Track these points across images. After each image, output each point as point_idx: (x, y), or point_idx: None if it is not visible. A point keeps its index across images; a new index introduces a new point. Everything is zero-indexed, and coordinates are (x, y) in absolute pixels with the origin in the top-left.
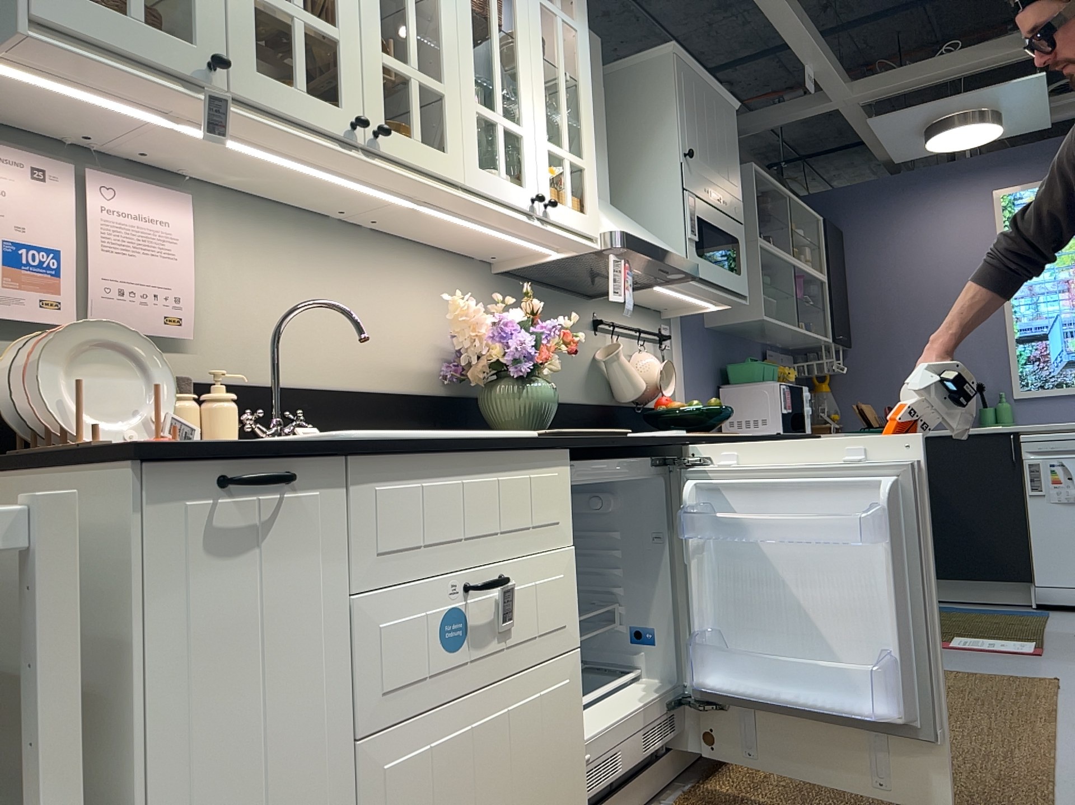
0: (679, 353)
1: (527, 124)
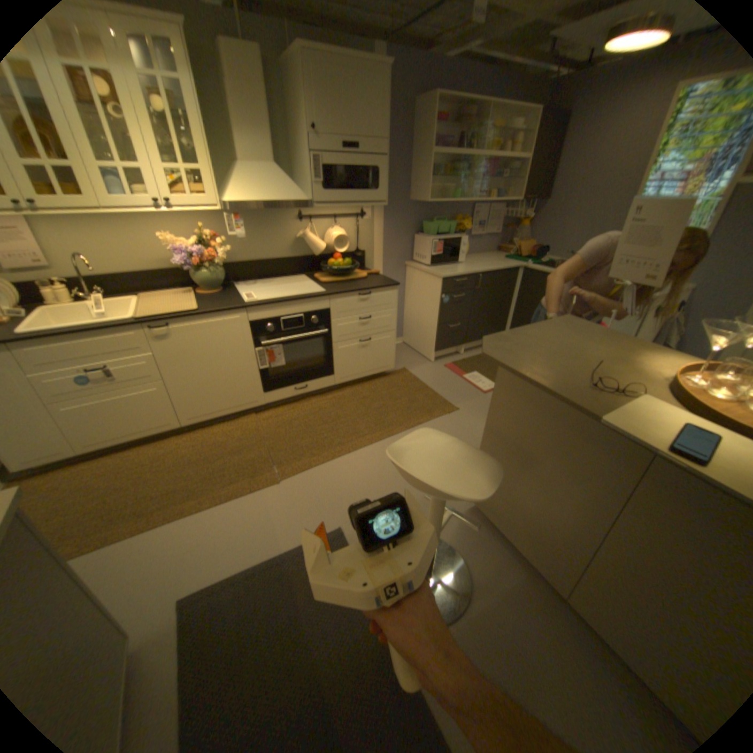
0: (376, 220)
1: (142, 160)
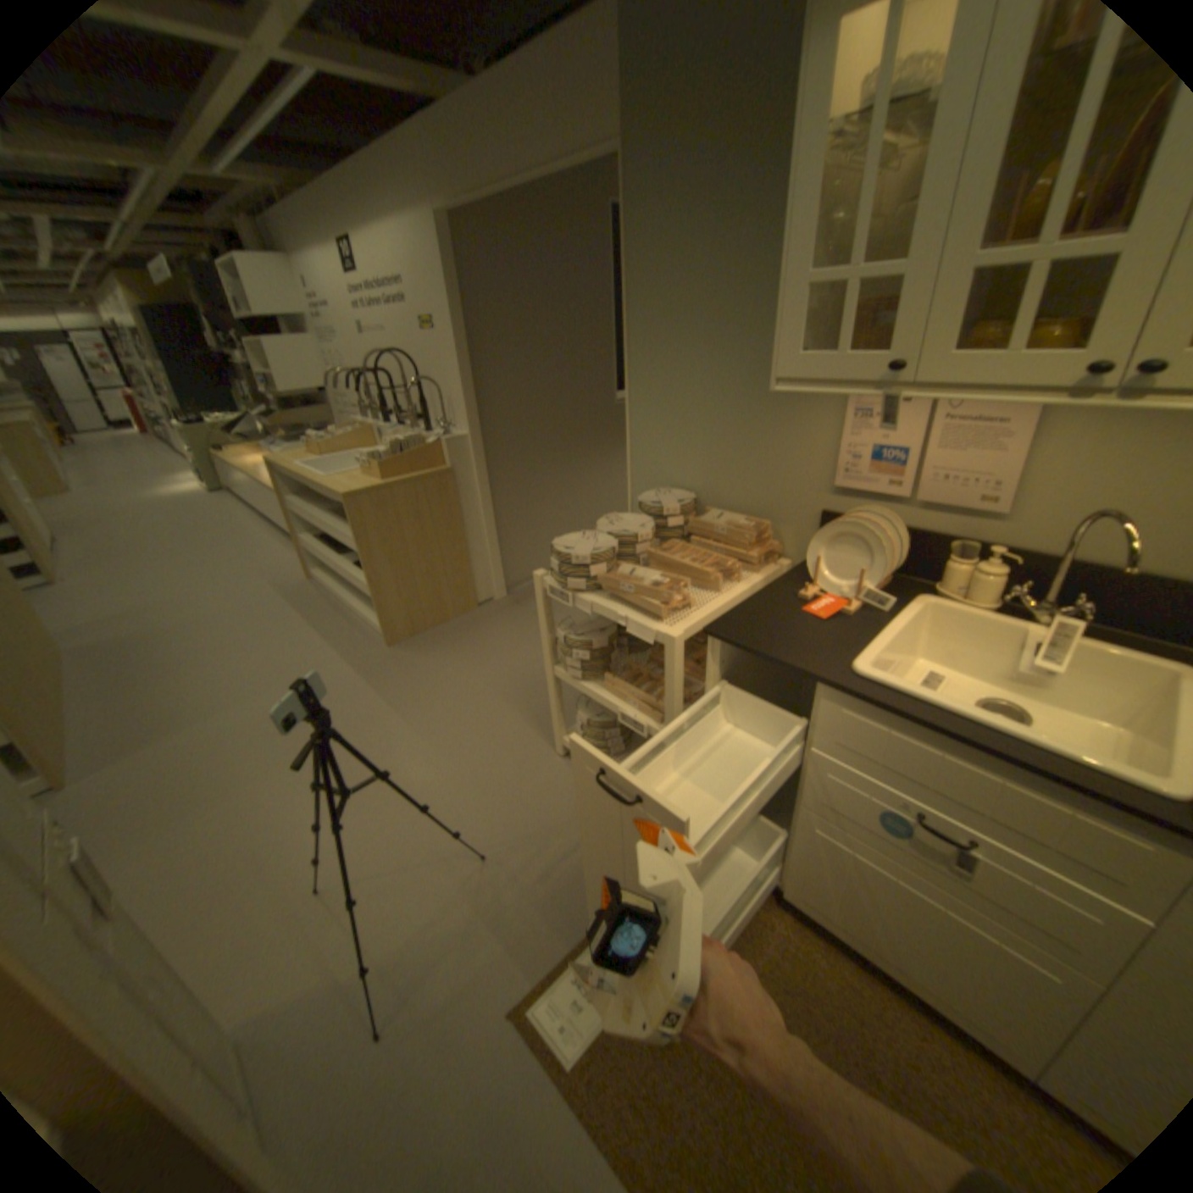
0: None
1: None
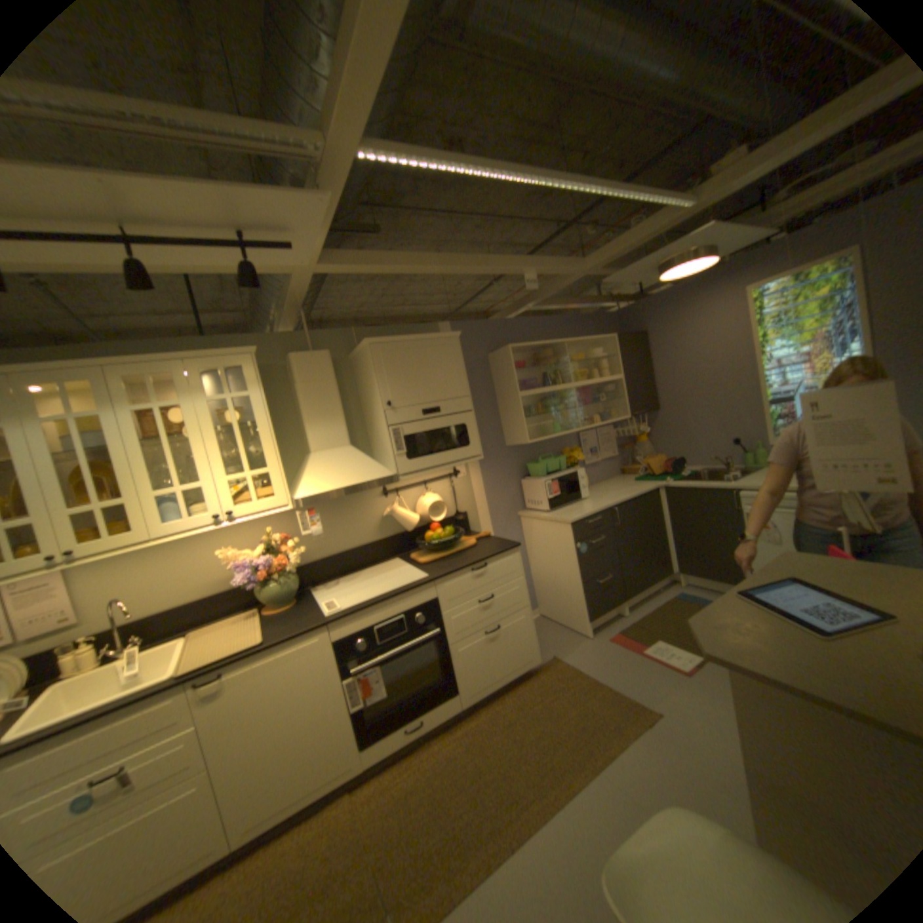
0: (473, 476)
1: (204, 478)
